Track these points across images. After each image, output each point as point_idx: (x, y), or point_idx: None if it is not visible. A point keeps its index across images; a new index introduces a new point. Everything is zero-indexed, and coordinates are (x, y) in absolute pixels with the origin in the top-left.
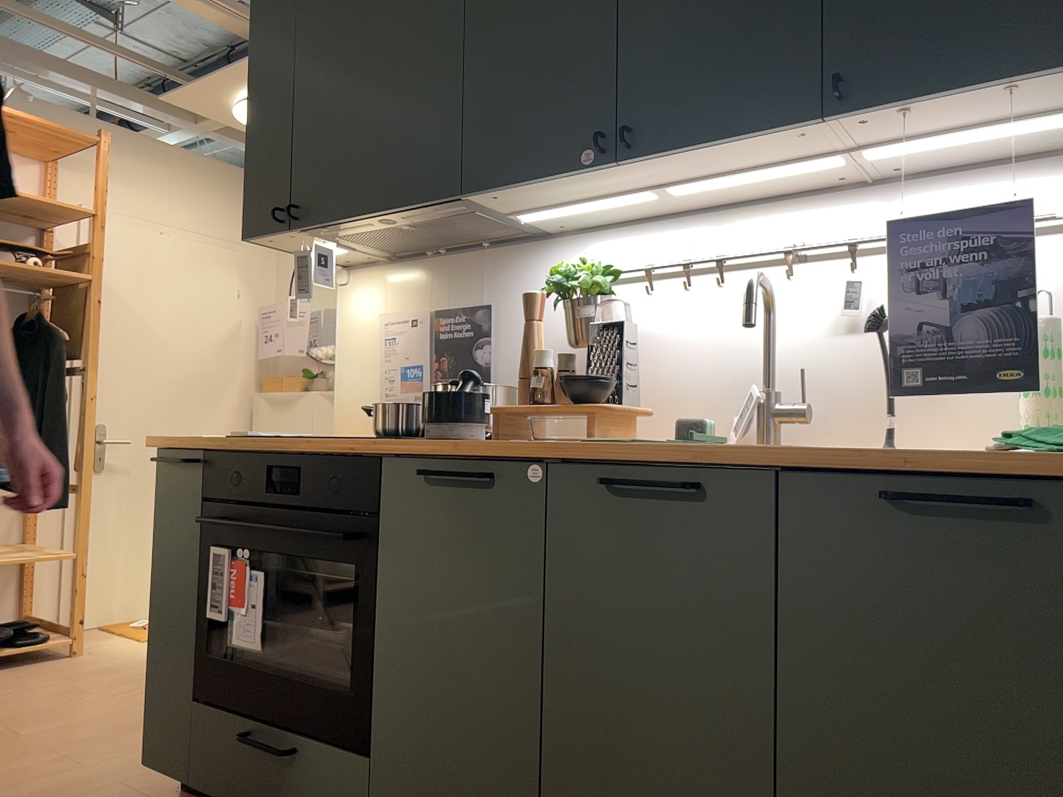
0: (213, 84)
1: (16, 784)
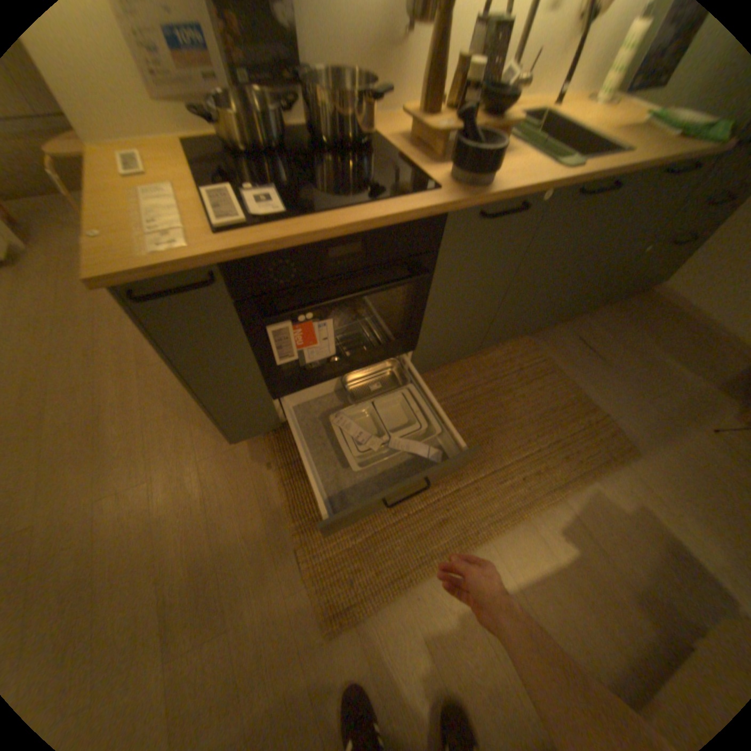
0: None
1: (142, 523)
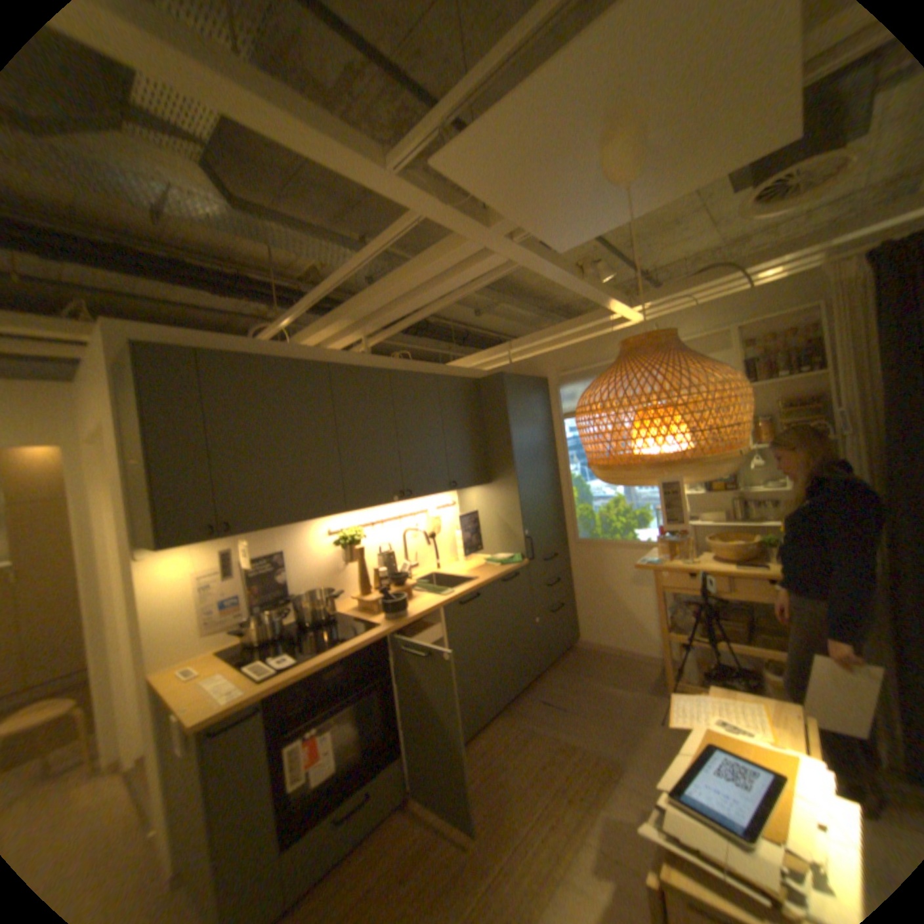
0: None
1: None
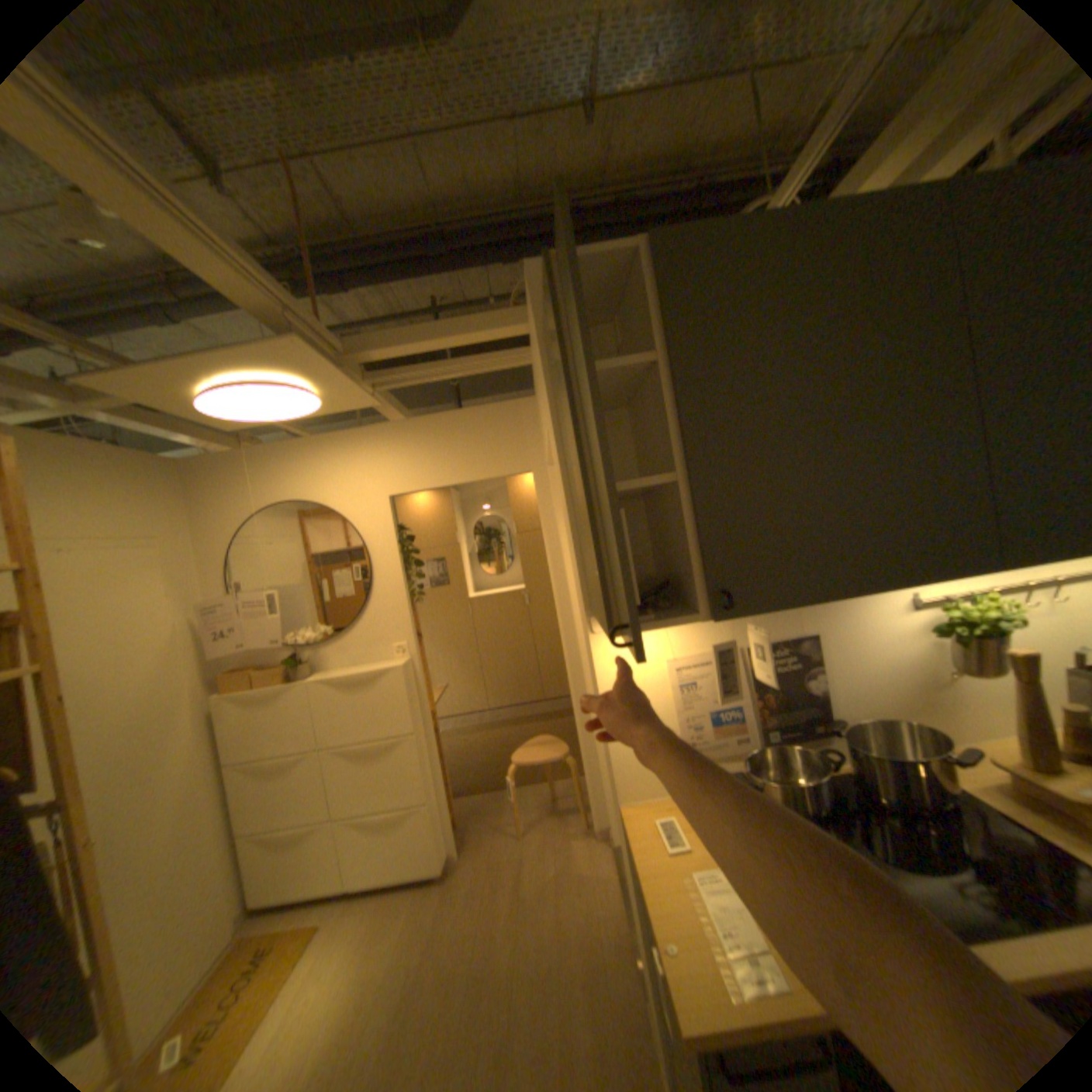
0: (186, 364)
1: None
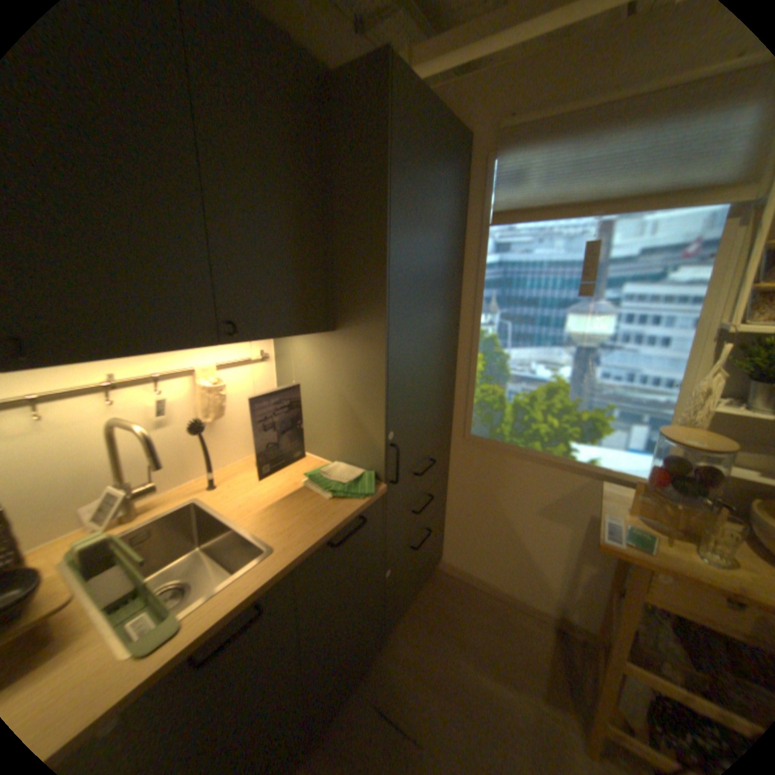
0: None
1: None
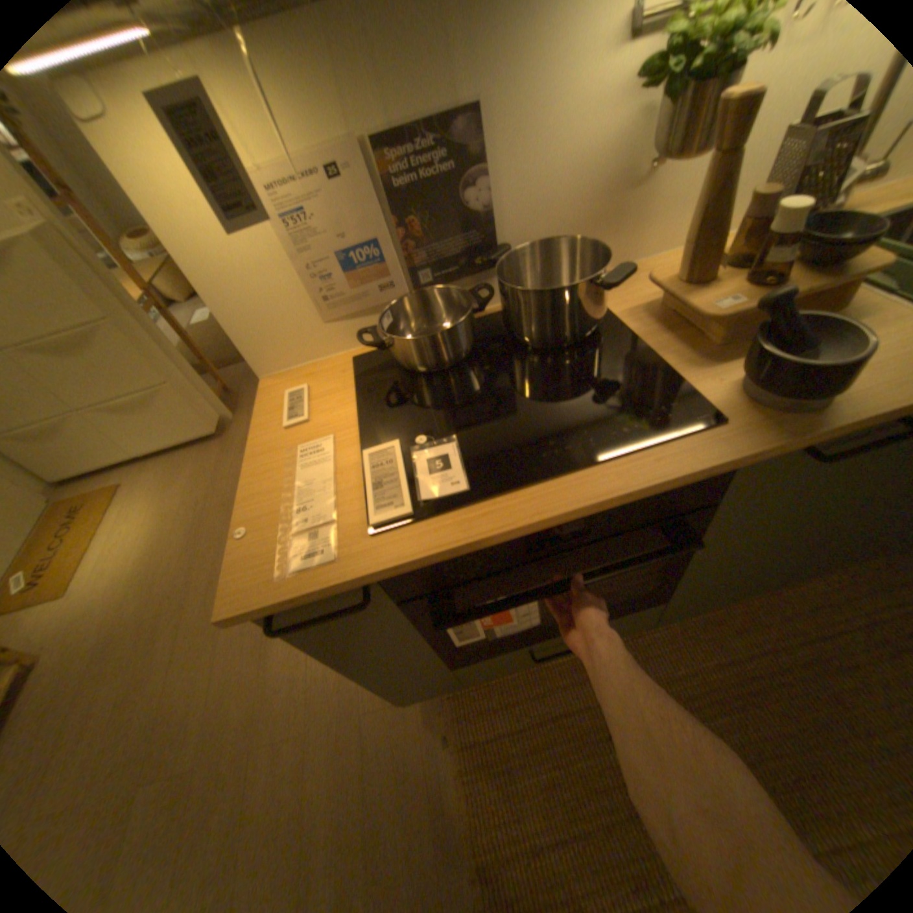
0: None
1: (293, 798)
